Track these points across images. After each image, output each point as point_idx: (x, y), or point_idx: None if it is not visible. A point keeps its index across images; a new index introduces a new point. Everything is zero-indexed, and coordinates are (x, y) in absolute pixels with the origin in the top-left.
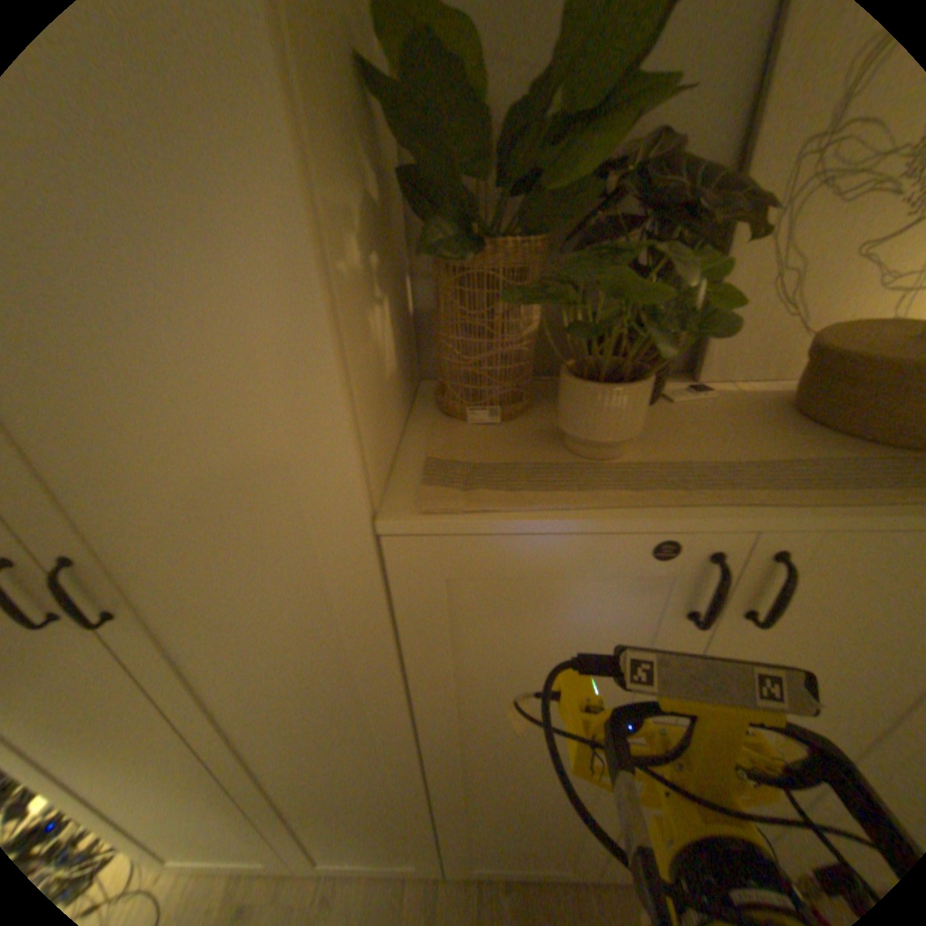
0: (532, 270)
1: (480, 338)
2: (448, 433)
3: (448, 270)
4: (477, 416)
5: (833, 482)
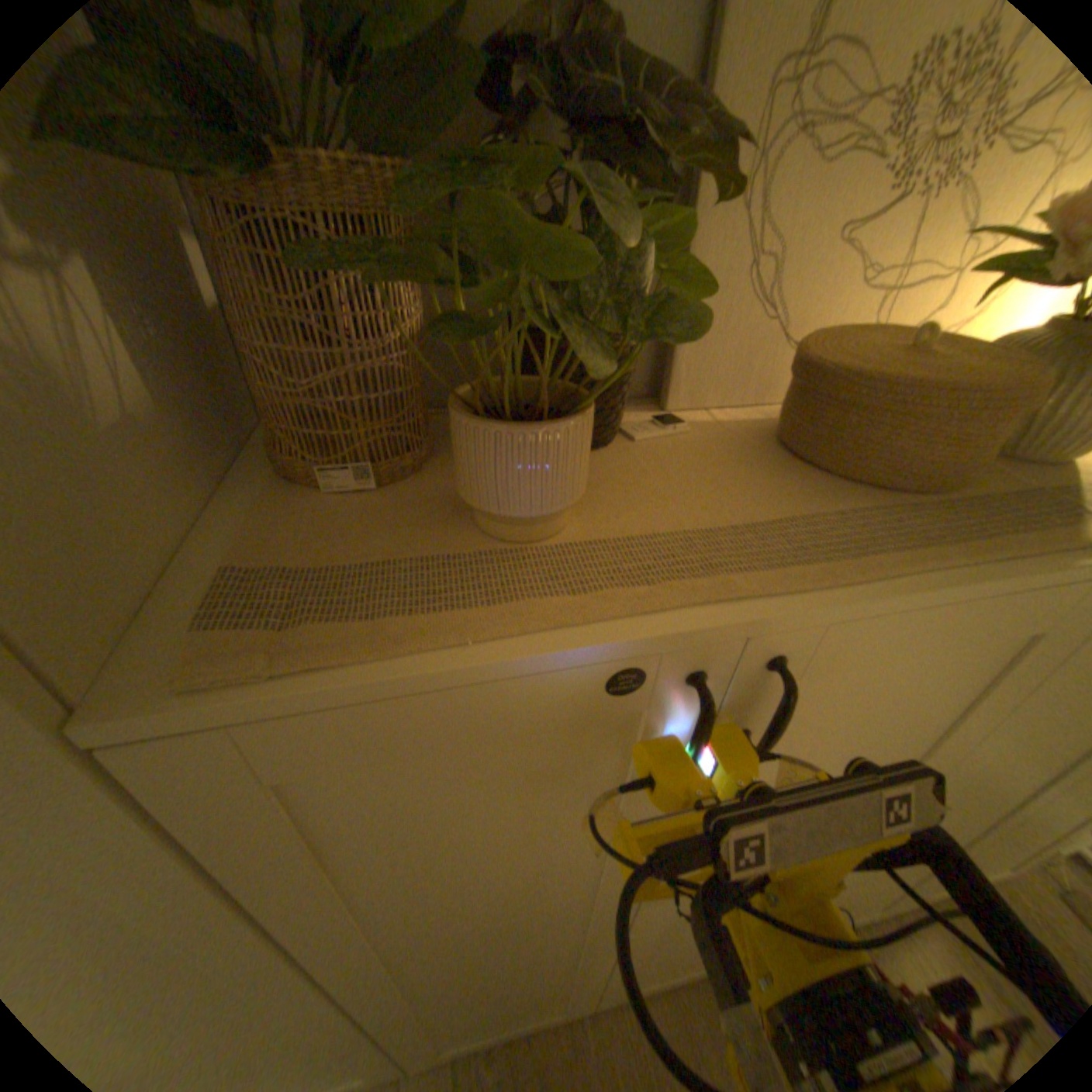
0: (384, 219)
1: (312, 344)
2: (282, 511)
3: (223, 211)
4: (337, 478)
5: (833, 548)
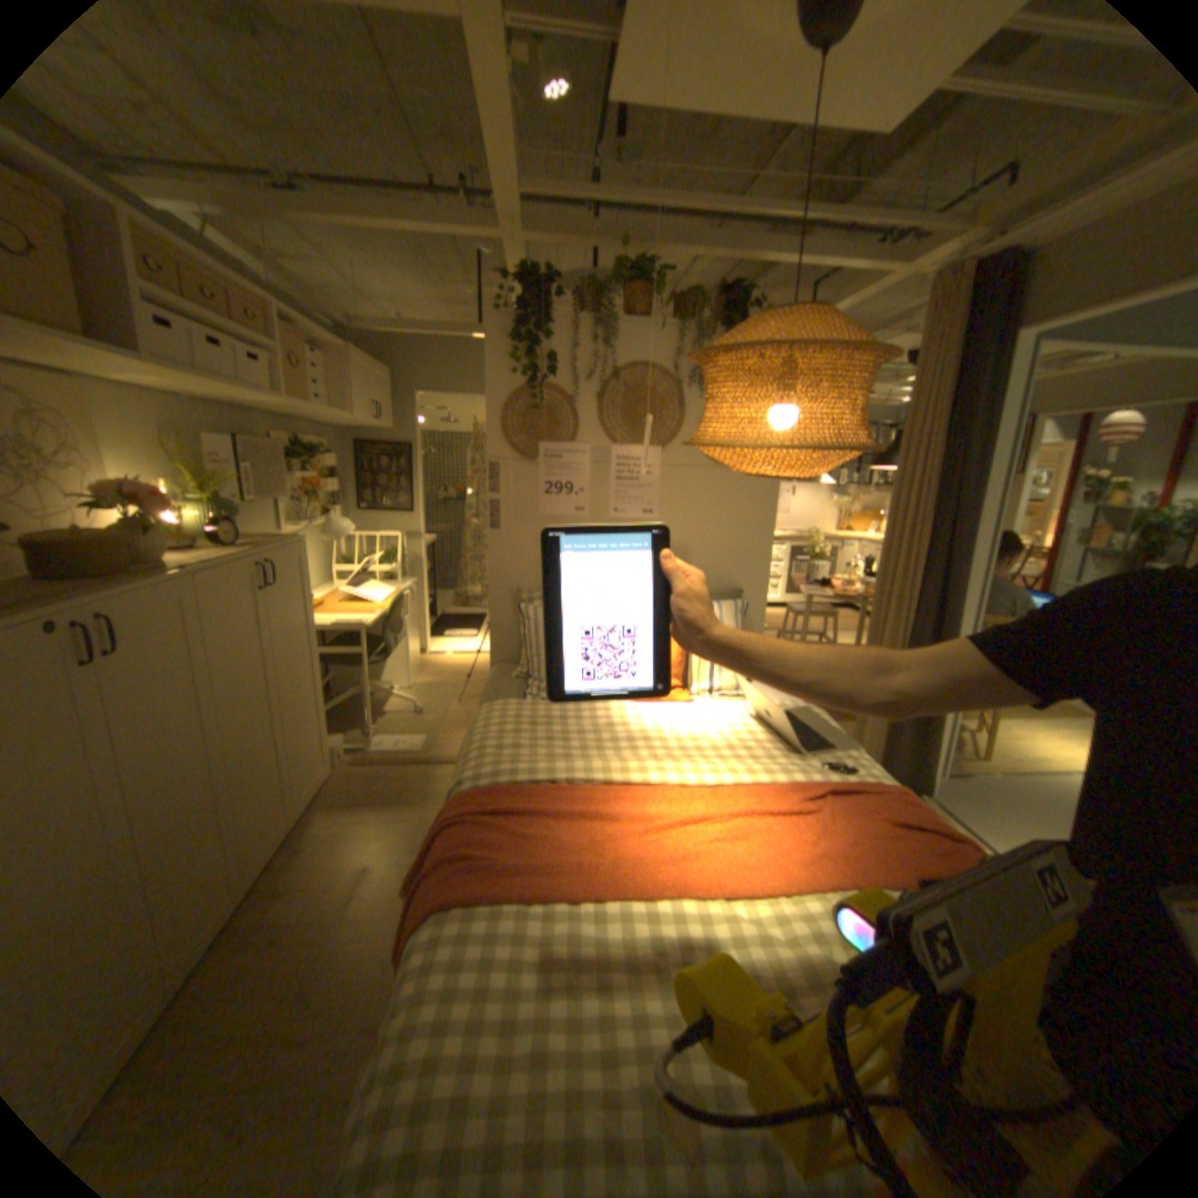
0: None
1: None
2: None
3: None
4: None
5: (92, 587)
